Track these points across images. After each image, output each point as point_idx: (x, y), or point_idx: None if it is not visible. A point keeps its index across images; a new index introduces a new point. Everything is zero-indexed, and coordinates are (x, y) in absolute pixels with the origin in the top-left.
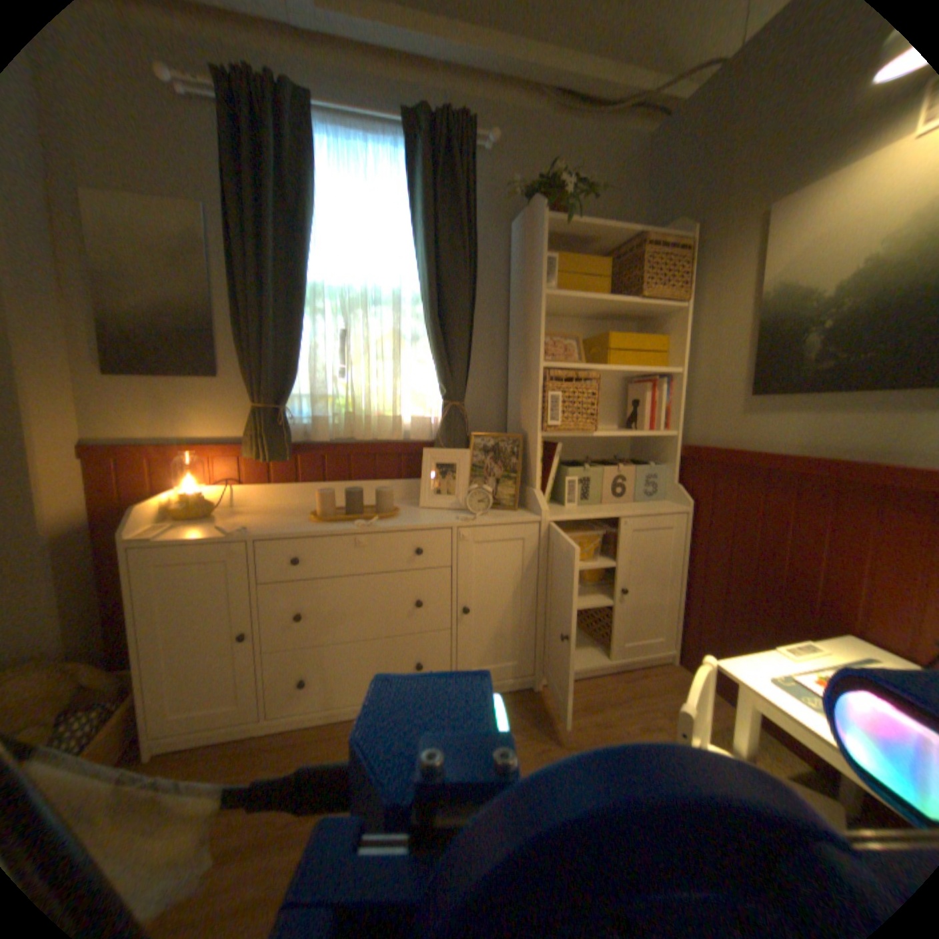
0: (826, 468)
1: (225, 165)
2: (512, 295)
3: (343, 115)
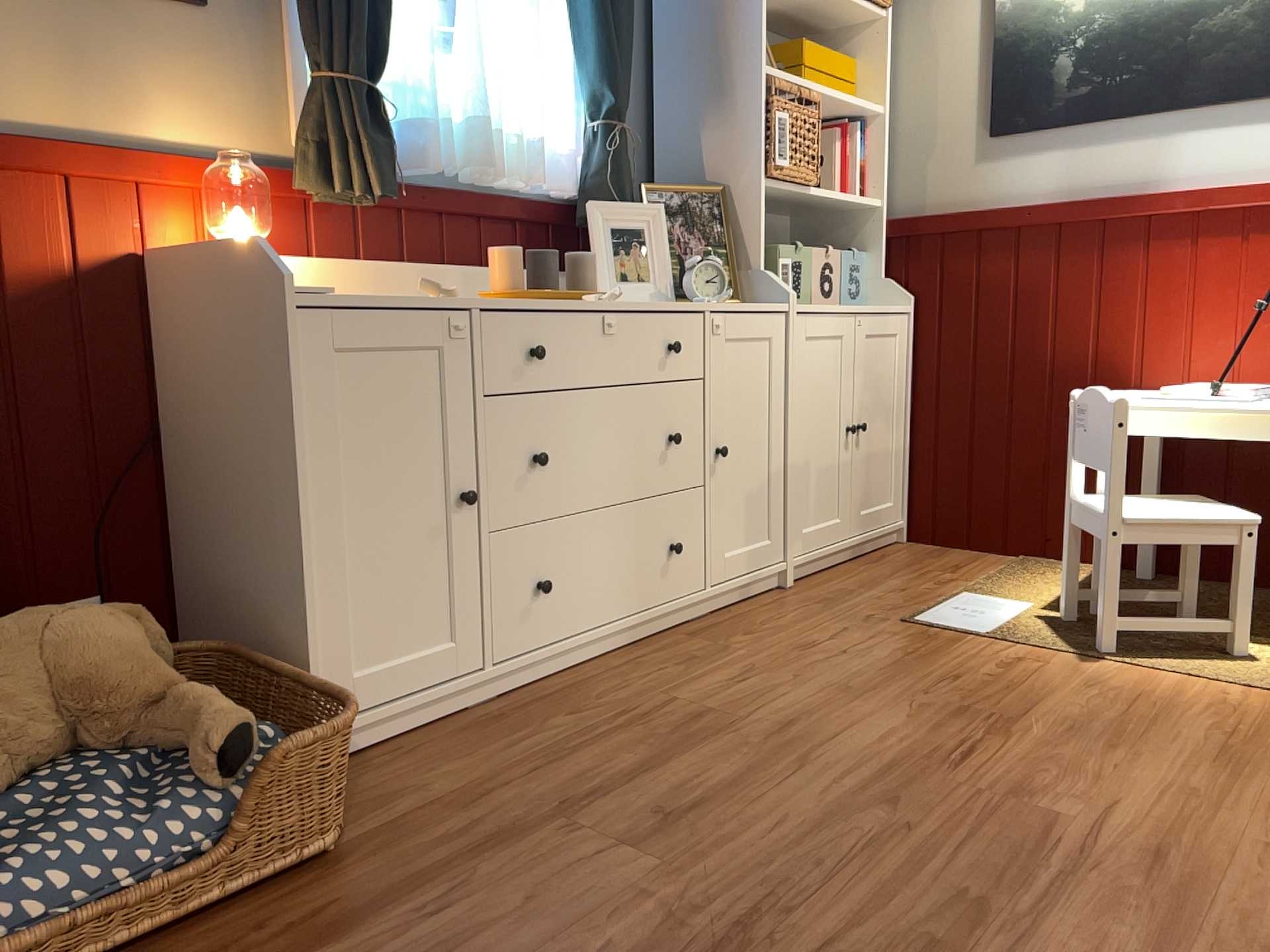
0: (1088, 211)
1: None
2: None
3: None
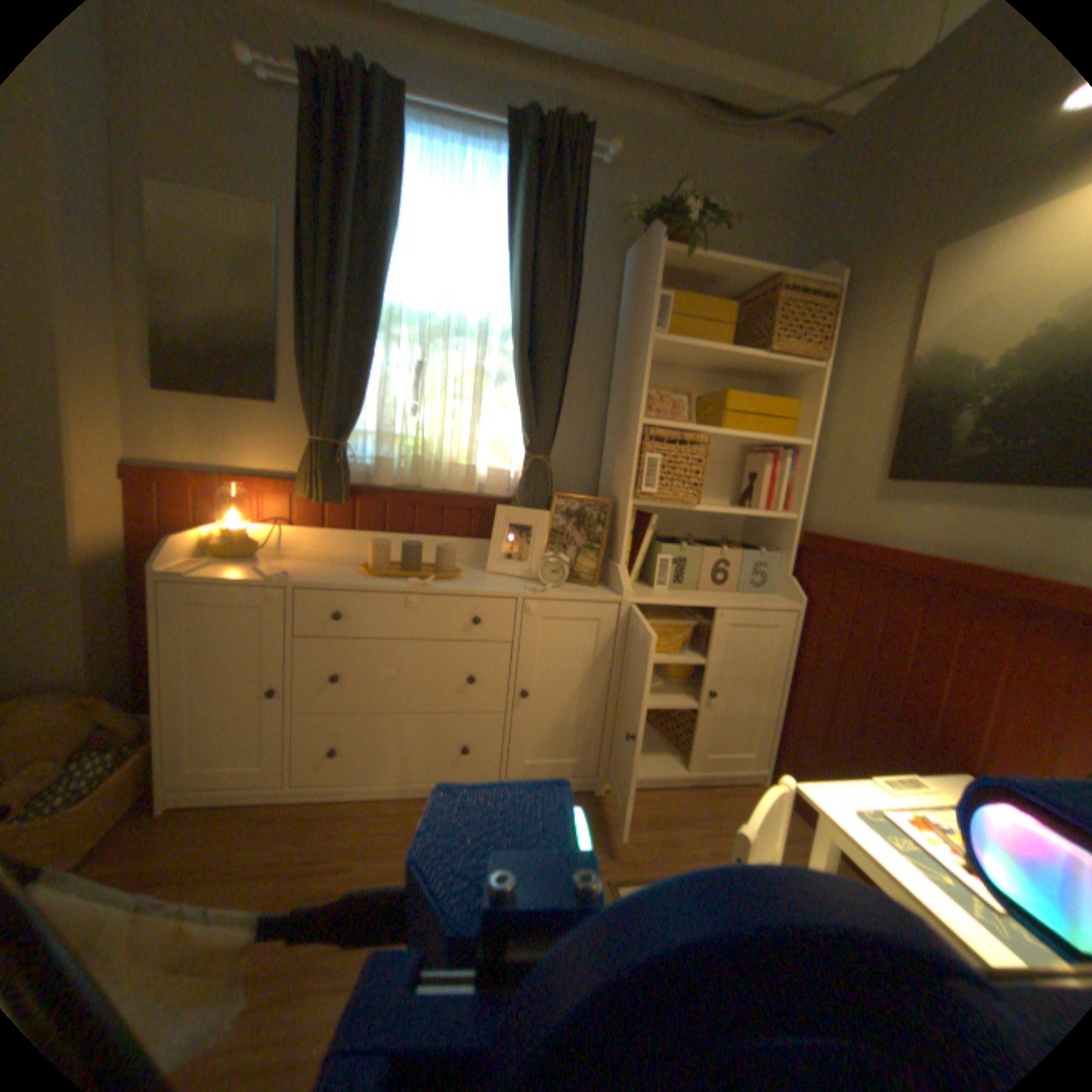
0: (964, 574)
1: (303, 163)
2: (619, 337)
3: (441, 114)
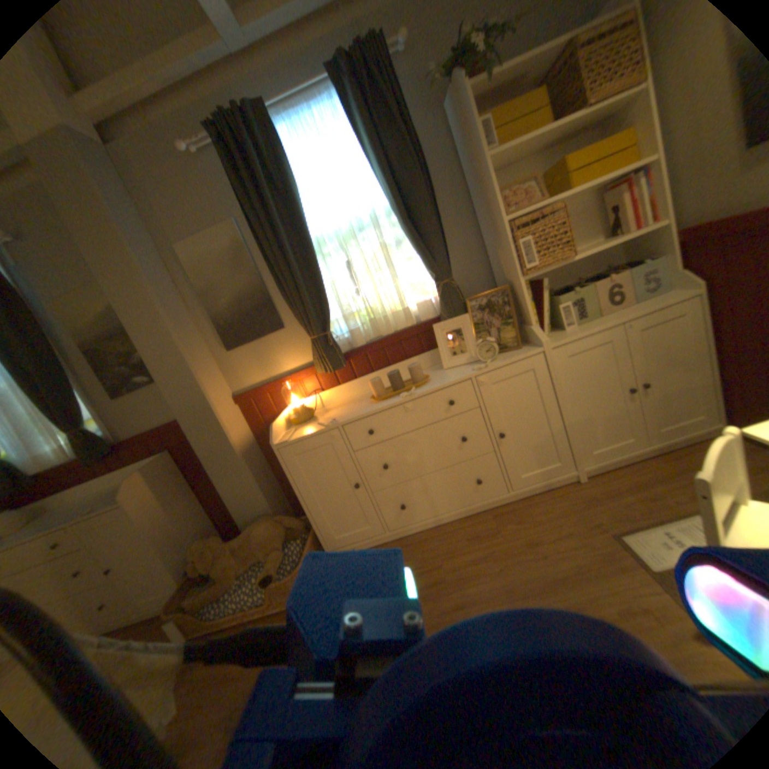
0: None
1: (234, 183)
2: (464, 166)
3: (287, 97)
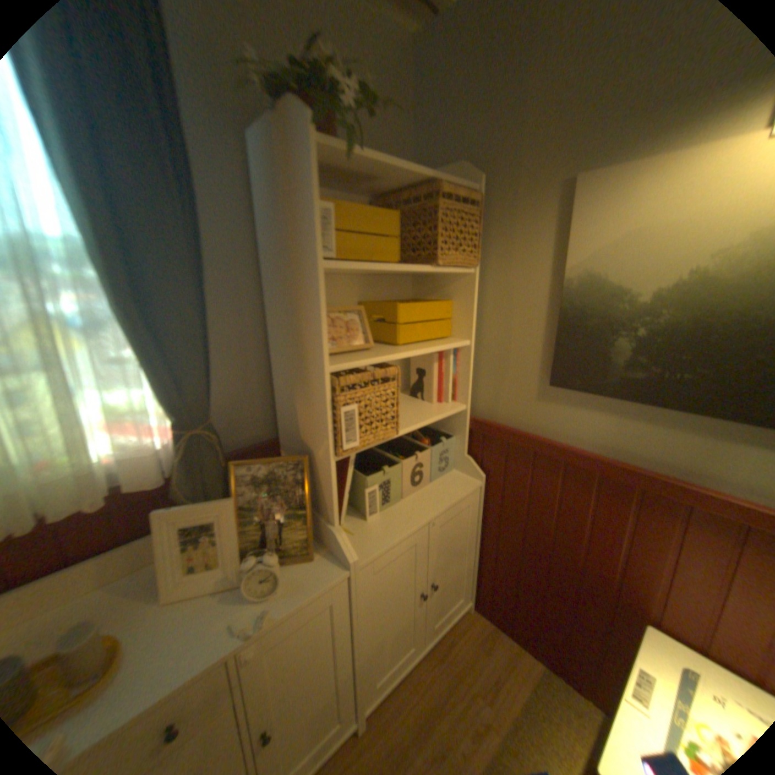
0: (635, 479)
1: None
2: (263, 245)
3: None
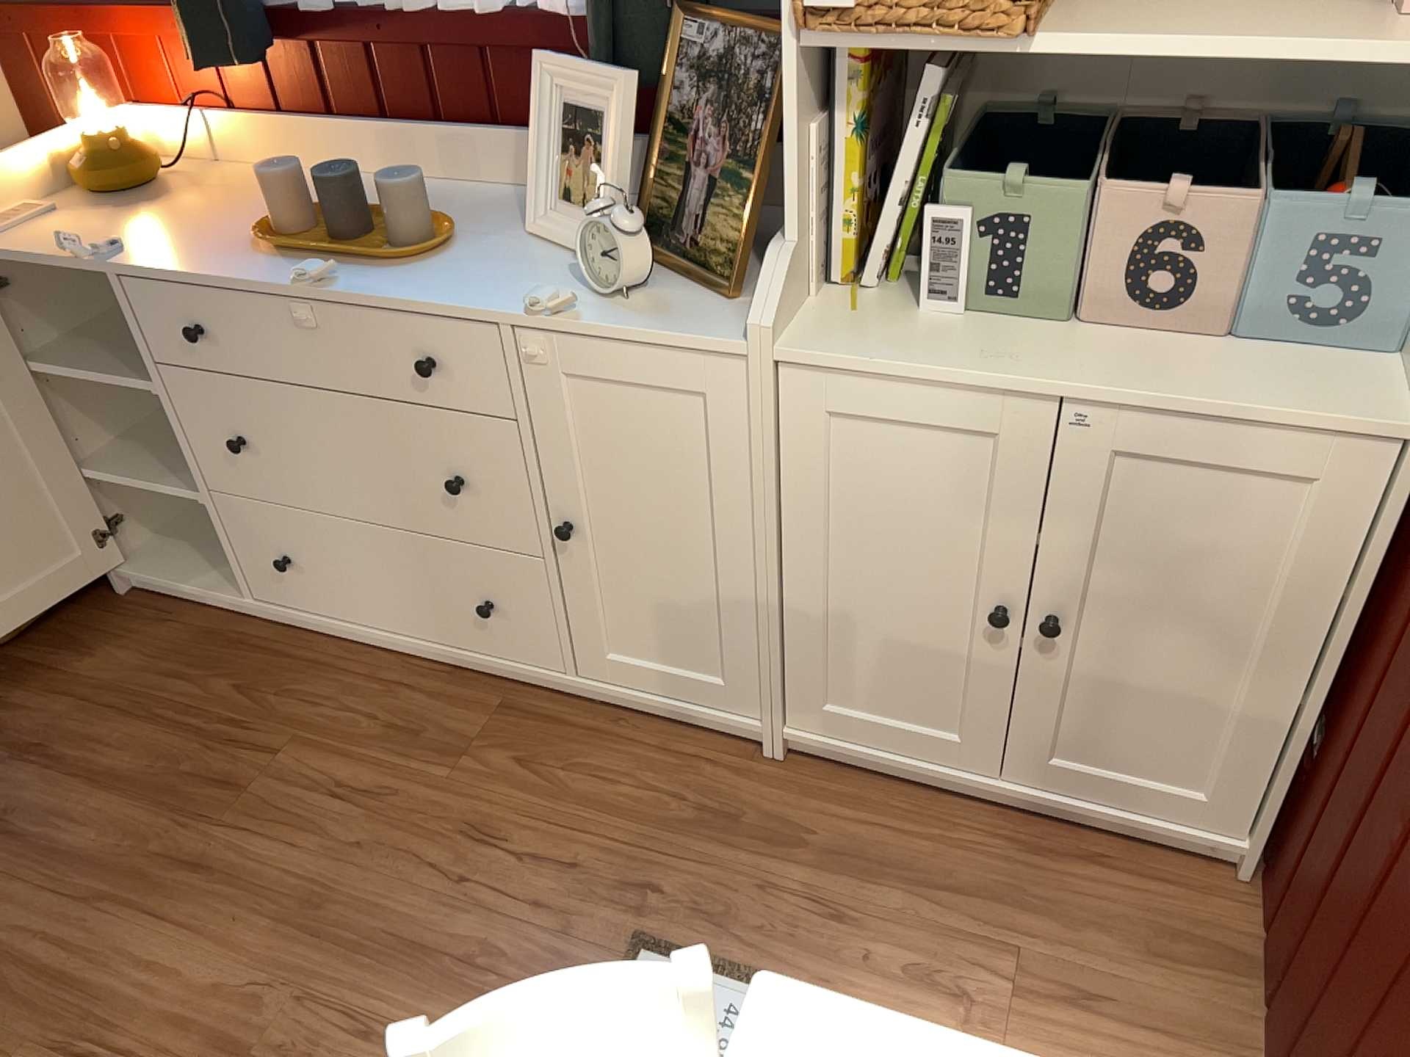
0: None
1: None
2: None
3: None
